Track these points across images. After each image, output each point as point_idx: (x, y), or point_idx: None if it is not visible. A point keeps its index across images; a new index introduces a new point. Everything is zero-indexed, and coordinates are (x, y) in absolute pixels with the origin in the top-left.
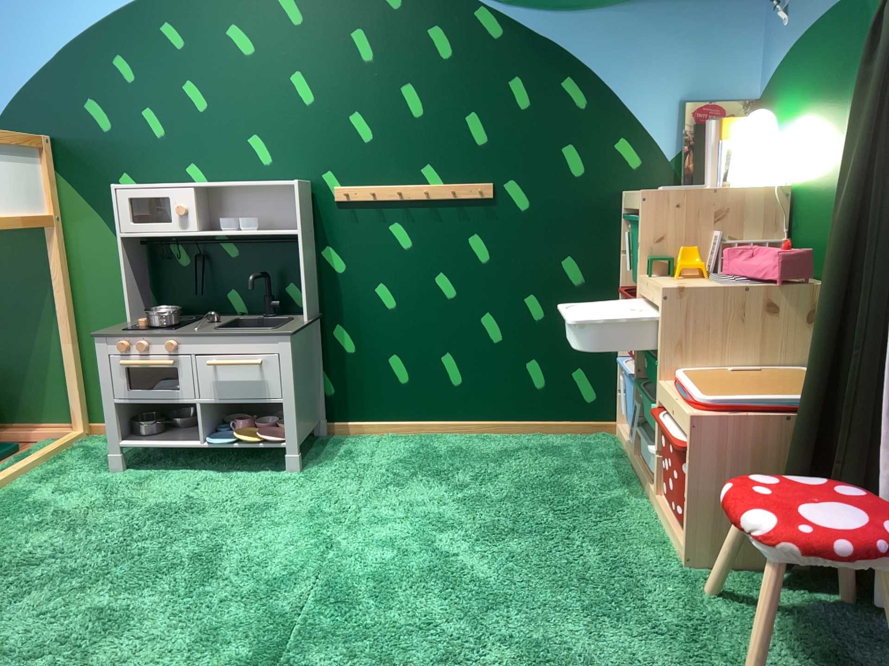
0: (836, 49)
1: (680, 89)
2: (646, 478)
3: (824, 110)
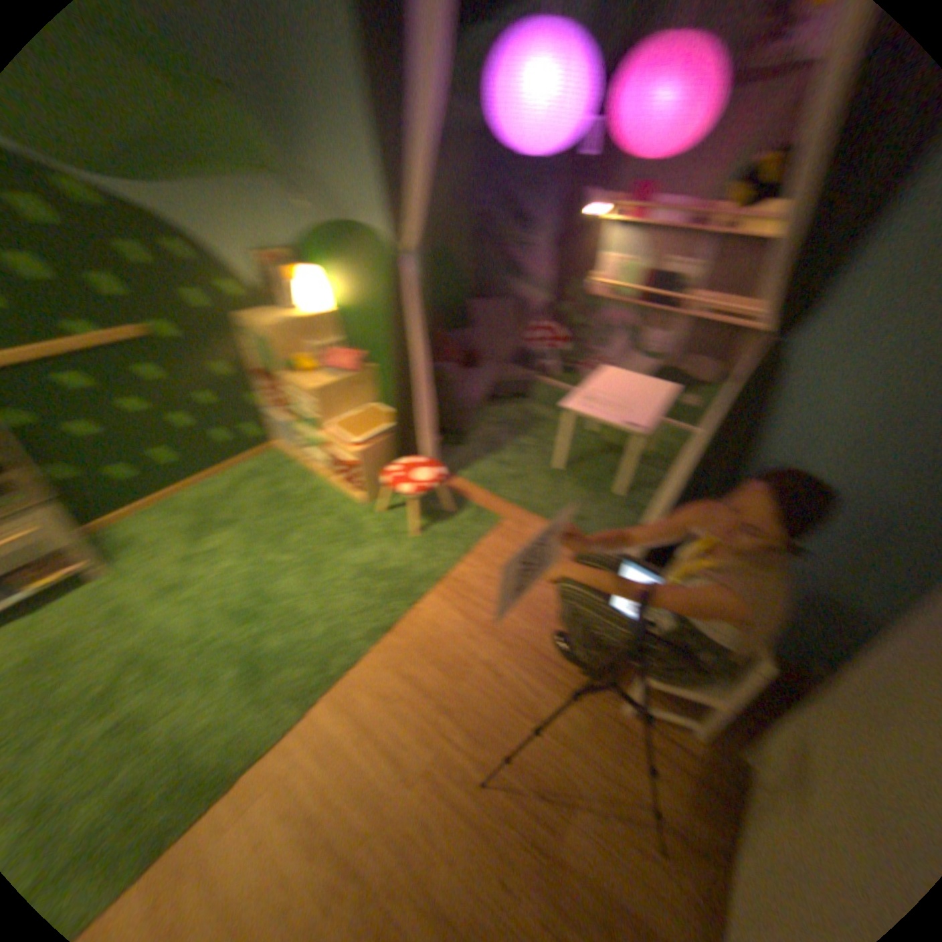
0: (342, 246)
1: (242, 242)
2: (313, 471)
3: (342, 277)
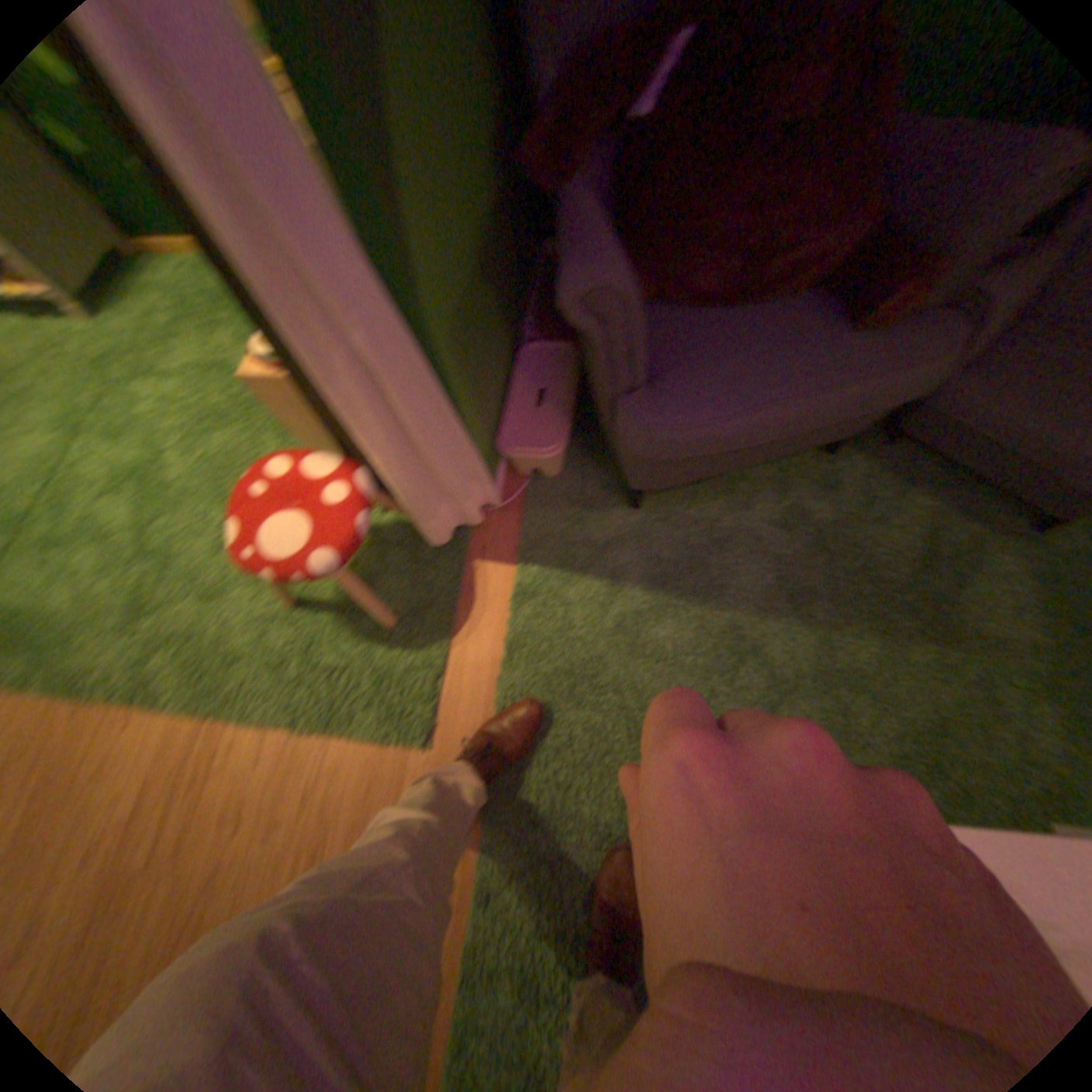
0: None
1: None
2: None
3: None
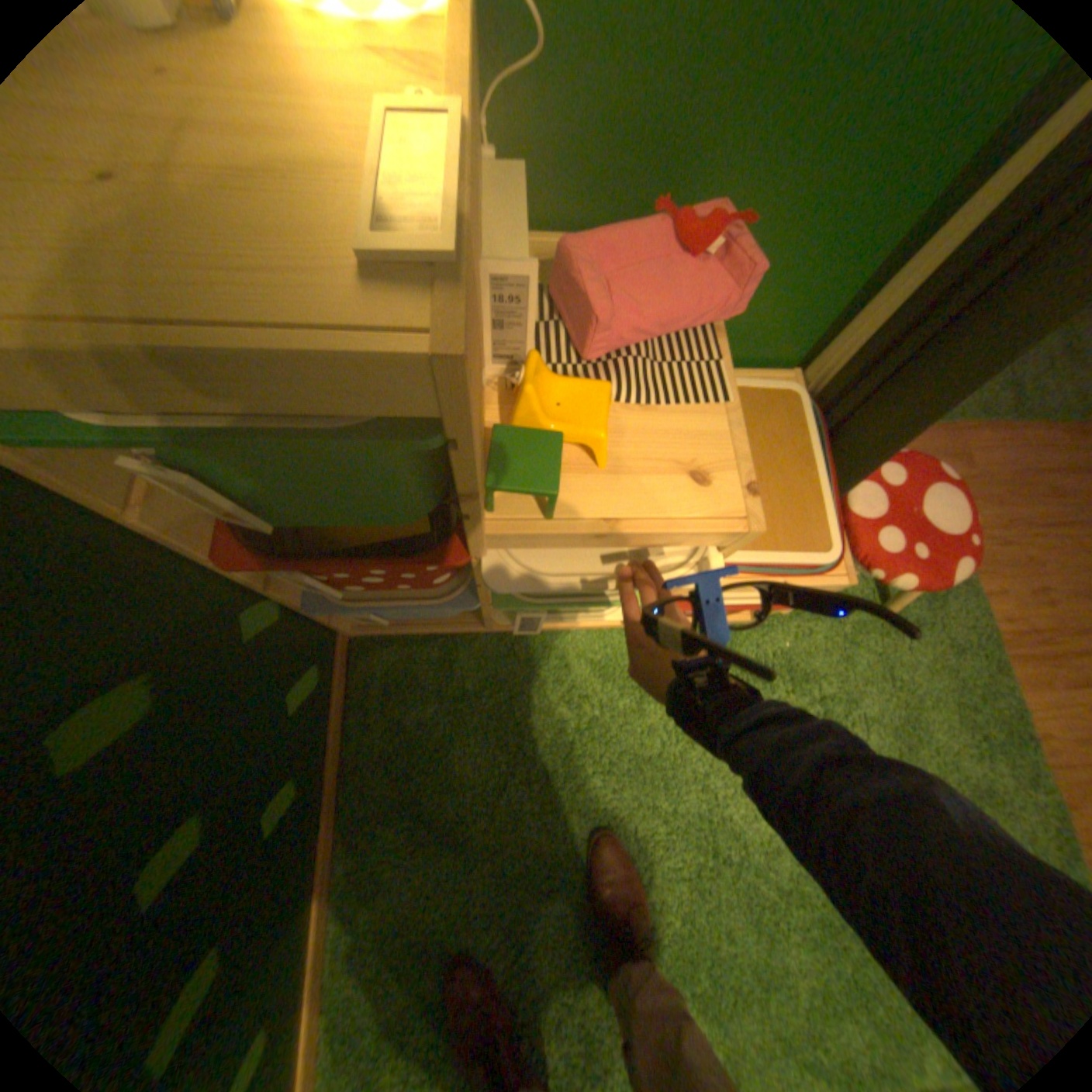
0: None
1: None
2: (564, 623)
3: None
